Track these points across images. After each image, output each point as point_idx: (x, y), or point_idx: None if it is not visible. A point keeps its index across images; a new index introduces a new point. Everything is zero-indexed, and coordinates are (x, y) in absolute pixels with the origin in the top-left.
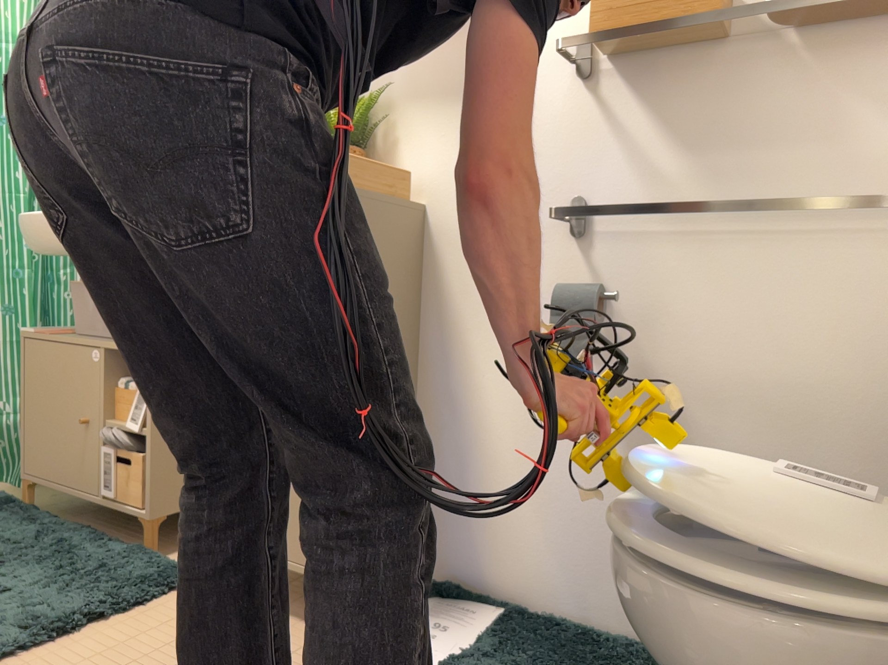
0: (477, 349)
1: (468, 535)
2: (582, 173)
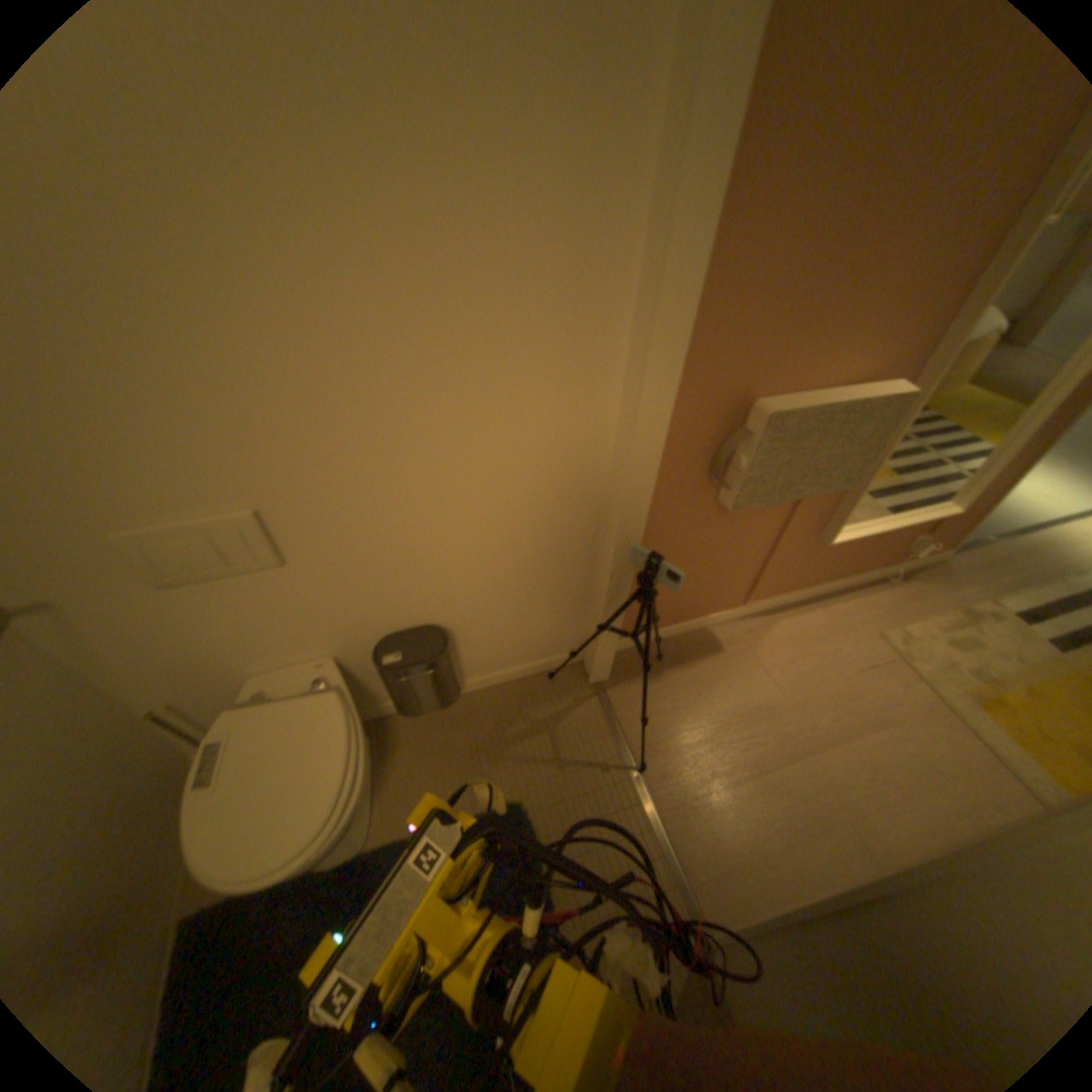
0: None
1: None
2: None
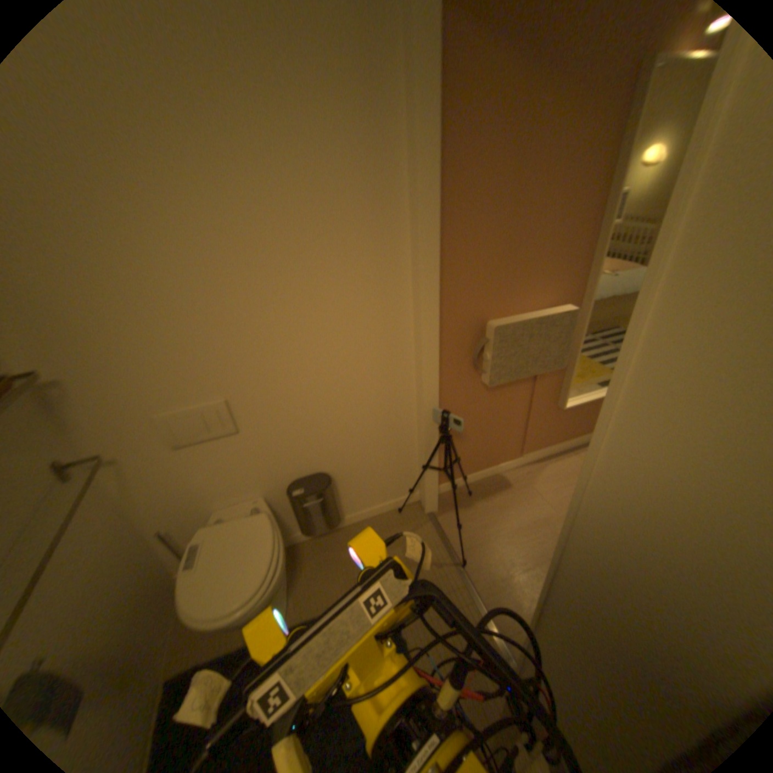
0: None
1: None
2: None
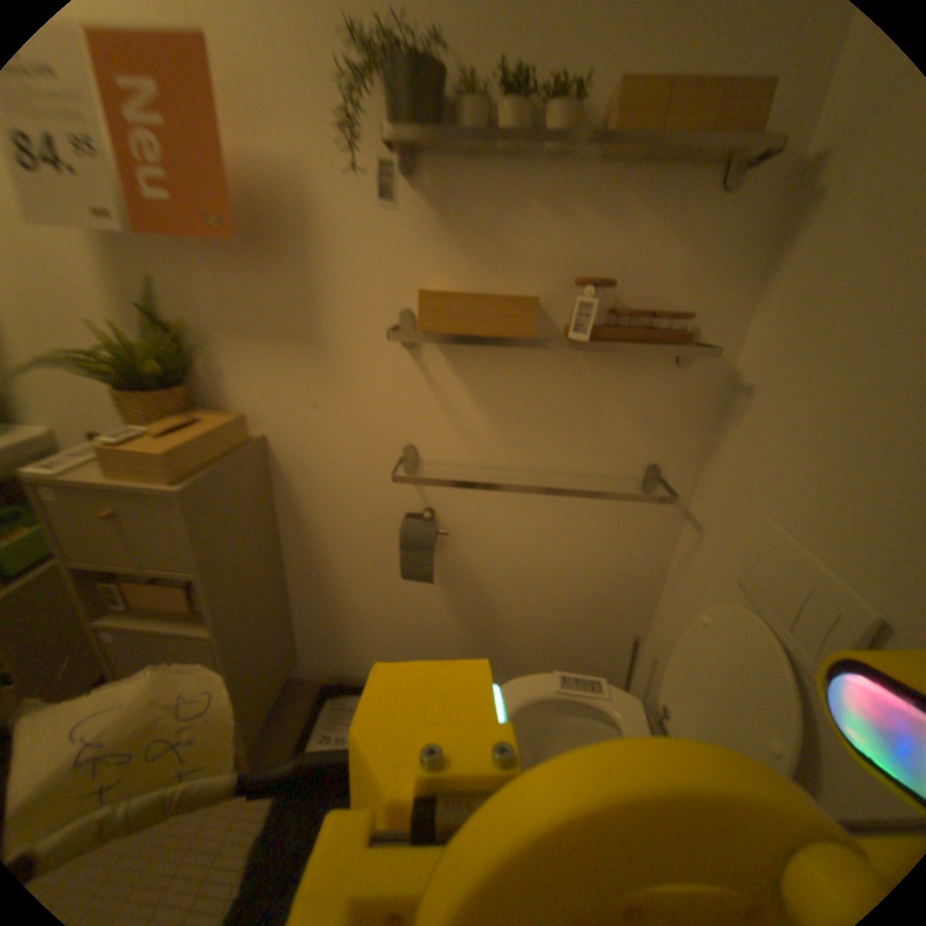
0: (334, 547)
1: (343, 656)
2: (414, 424)
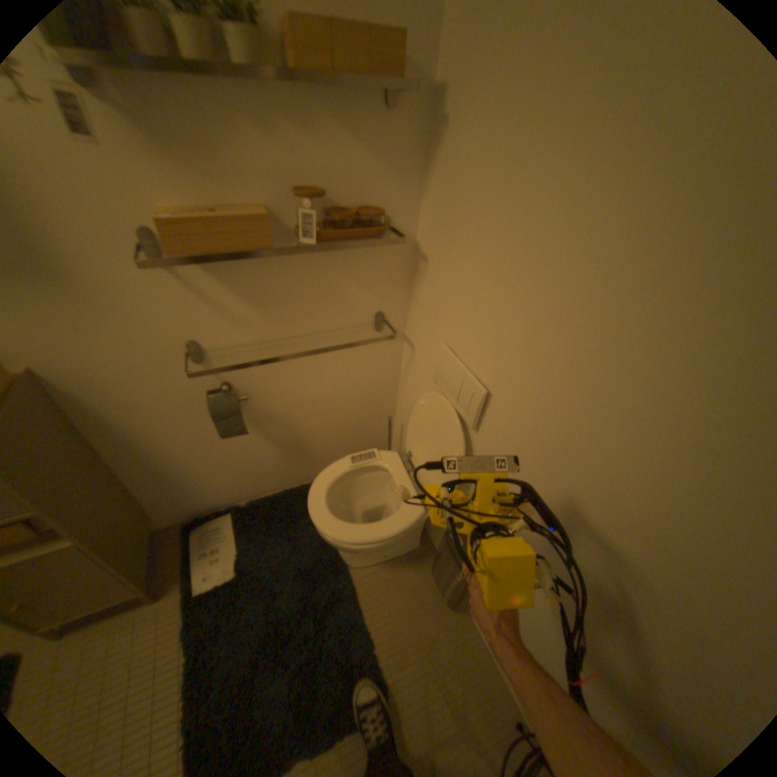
0: (151, 434)
1: (191, 501)
2: (189, 325)
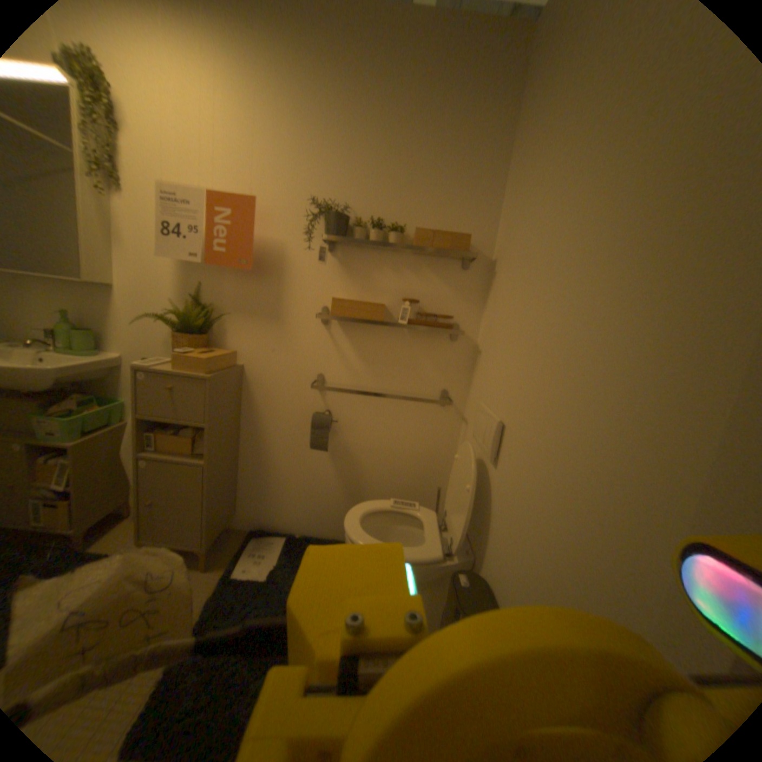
0: (272, 432)
1: (267, 510)
2: (325, 362)
